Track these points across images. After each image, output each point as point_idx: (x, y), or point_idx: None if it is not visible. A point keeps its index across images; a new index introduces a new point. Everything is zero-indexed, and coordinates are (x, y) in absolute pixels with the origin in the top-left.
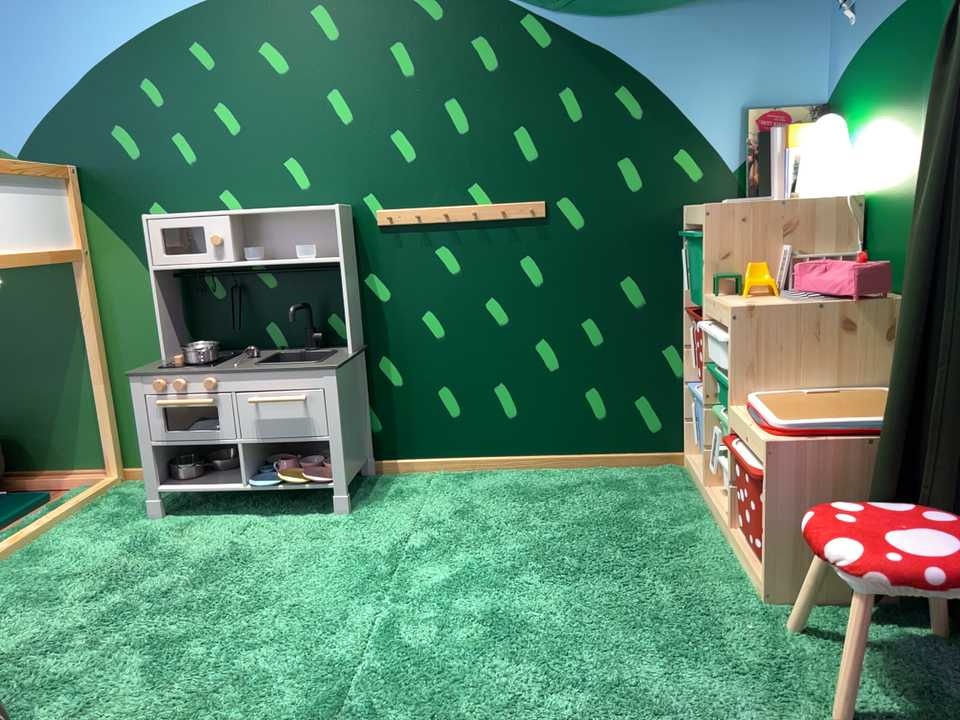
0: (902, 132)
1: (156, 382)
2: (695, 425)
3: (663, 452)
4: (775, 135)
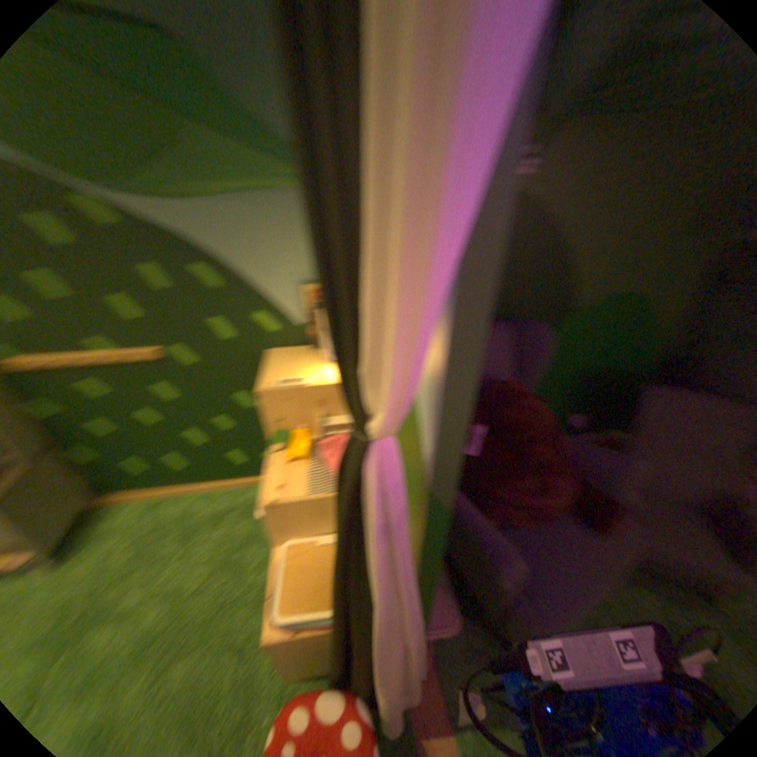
0: None
1: None
2: None
3: None
4: (319, 315)
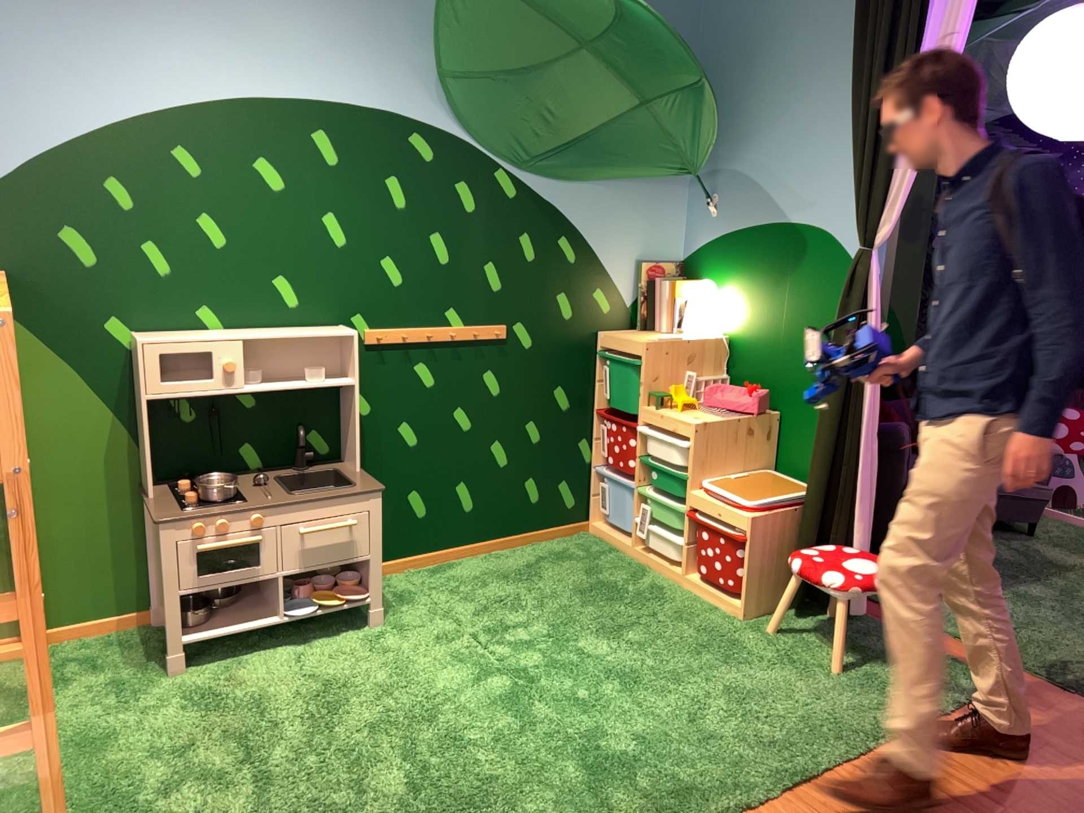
0: (761, 307)
1: (204, 523)
2: (612, 499)
3: (574, 522)
4: (662, 288)
